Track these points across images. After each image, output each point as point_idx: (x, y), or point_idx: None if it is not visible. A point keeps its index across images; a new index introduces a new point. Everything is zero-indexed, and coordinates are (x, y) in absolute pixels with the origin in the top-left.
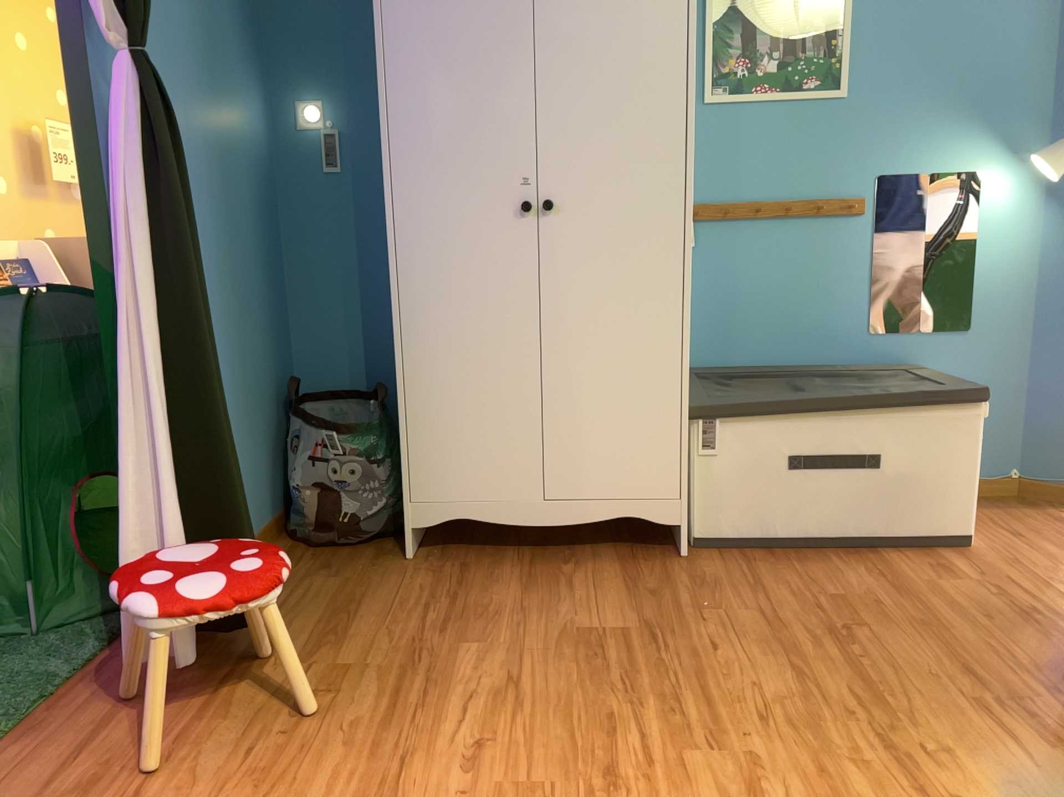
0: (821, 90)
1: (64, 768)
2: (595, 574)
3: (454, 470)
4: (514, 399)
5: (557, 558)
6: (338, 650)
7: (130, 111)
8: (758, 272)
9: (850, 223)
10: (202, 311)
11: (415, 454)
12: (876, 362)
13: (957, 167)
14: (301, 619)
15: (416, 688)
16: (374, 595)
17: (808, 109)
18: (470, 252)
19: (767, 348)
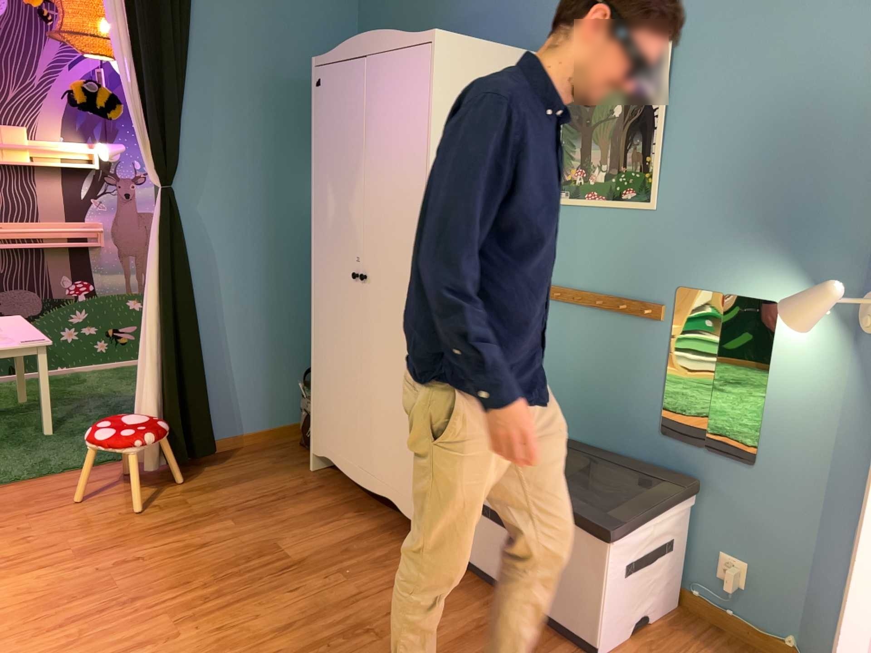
0: (635, 202)
1: (70, 488)
2: (351, 525)
3: (326, 428)
4: (348, 395)
5: (361, 507)
6: (197, 496)
7: (156, 216)
8: (579, 350)
9: (651, 326)
10: (181, 310)
11: (314, 410)
12: (664, 462)
13: (753, 293)
14: (218, 476)
15: (178, 527)
16: (261, 481)
17: (626, 216)
18: (336, 297)
19: (580, 417)
